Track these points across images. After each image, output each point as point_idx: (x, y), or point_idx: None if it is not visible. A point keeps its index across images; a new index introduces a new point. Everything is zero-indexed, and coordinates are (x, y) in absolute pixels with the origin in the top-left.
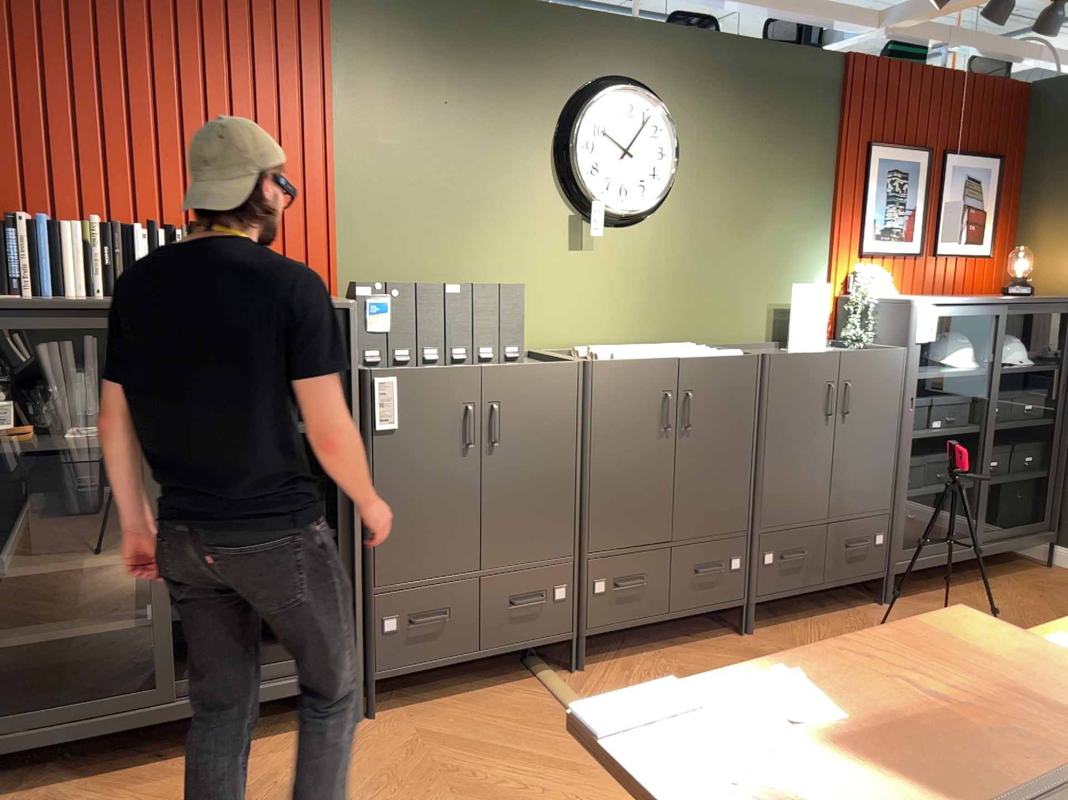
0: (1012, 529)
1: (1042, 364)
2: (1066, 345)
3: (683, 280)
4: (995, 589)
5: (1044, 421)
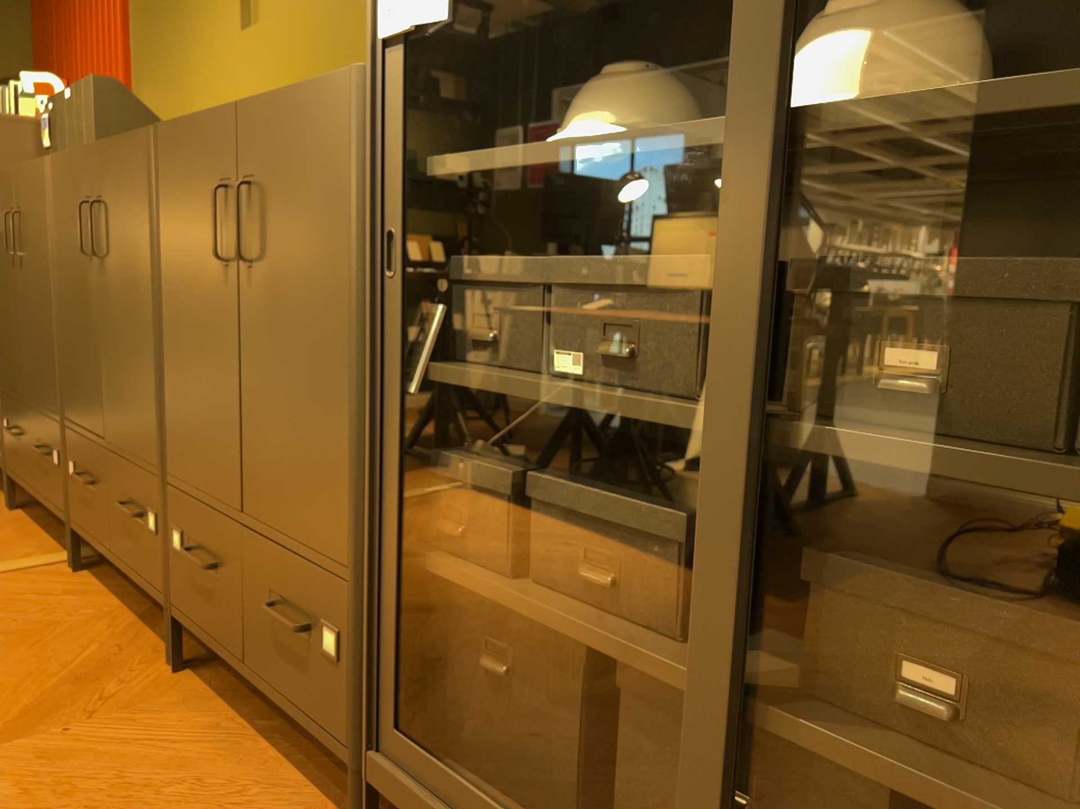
0: None
1: None
2: None
3: (340, 39)
4: None
5: None
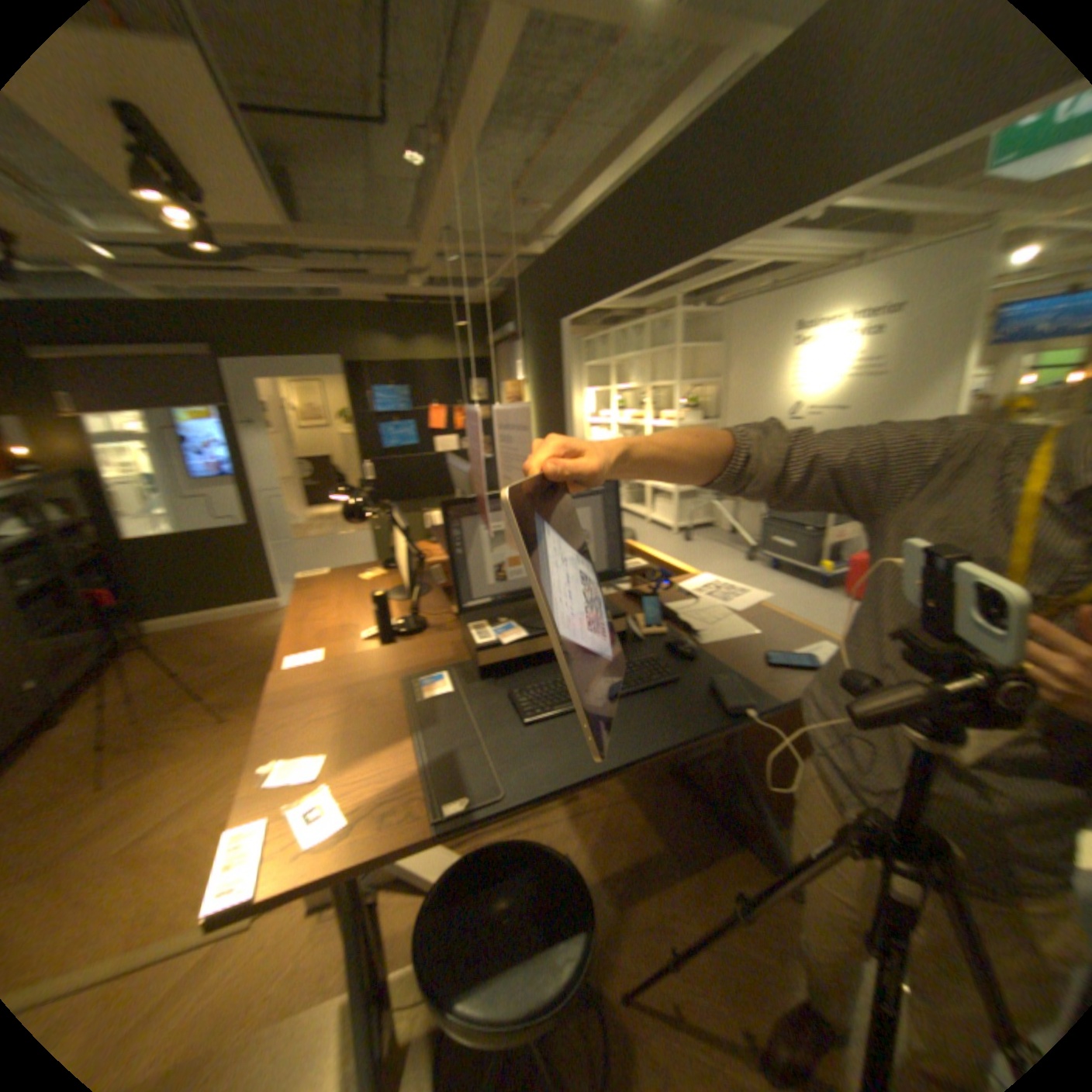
0: (116, 627)
1: (79, 515)
2: (93, 499)
3: None
4: (130, 667)
5: (102, 552)
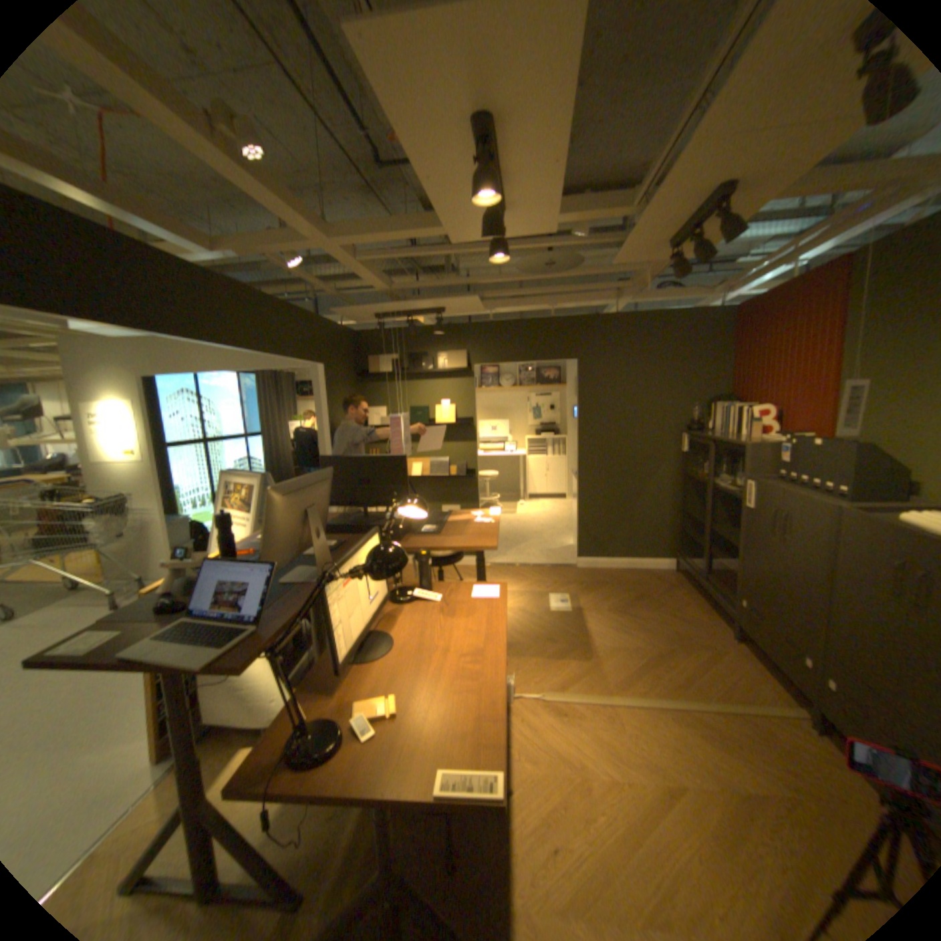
0: None
1: None
2: None
3: None
4: None
5: None
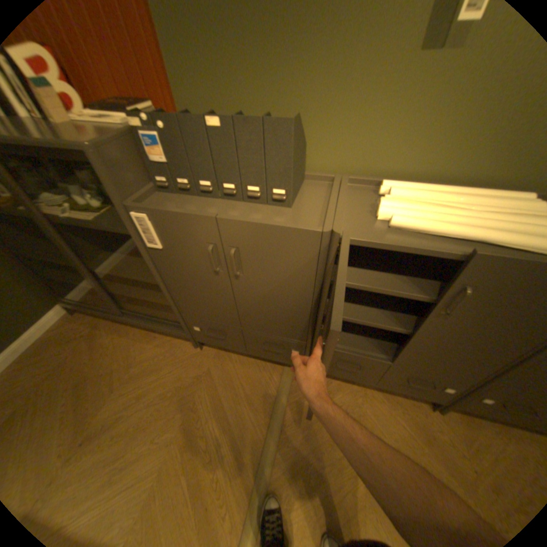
0: None
1: None
2: None
3: None
4: None
5: None
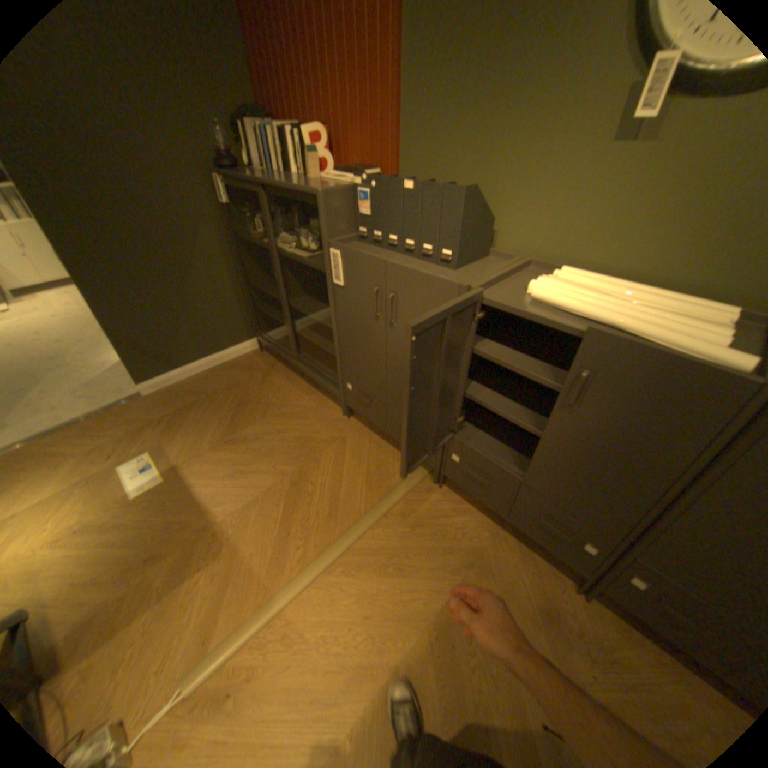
0: None
1: None
2: None
3: None
4: None
5: None
